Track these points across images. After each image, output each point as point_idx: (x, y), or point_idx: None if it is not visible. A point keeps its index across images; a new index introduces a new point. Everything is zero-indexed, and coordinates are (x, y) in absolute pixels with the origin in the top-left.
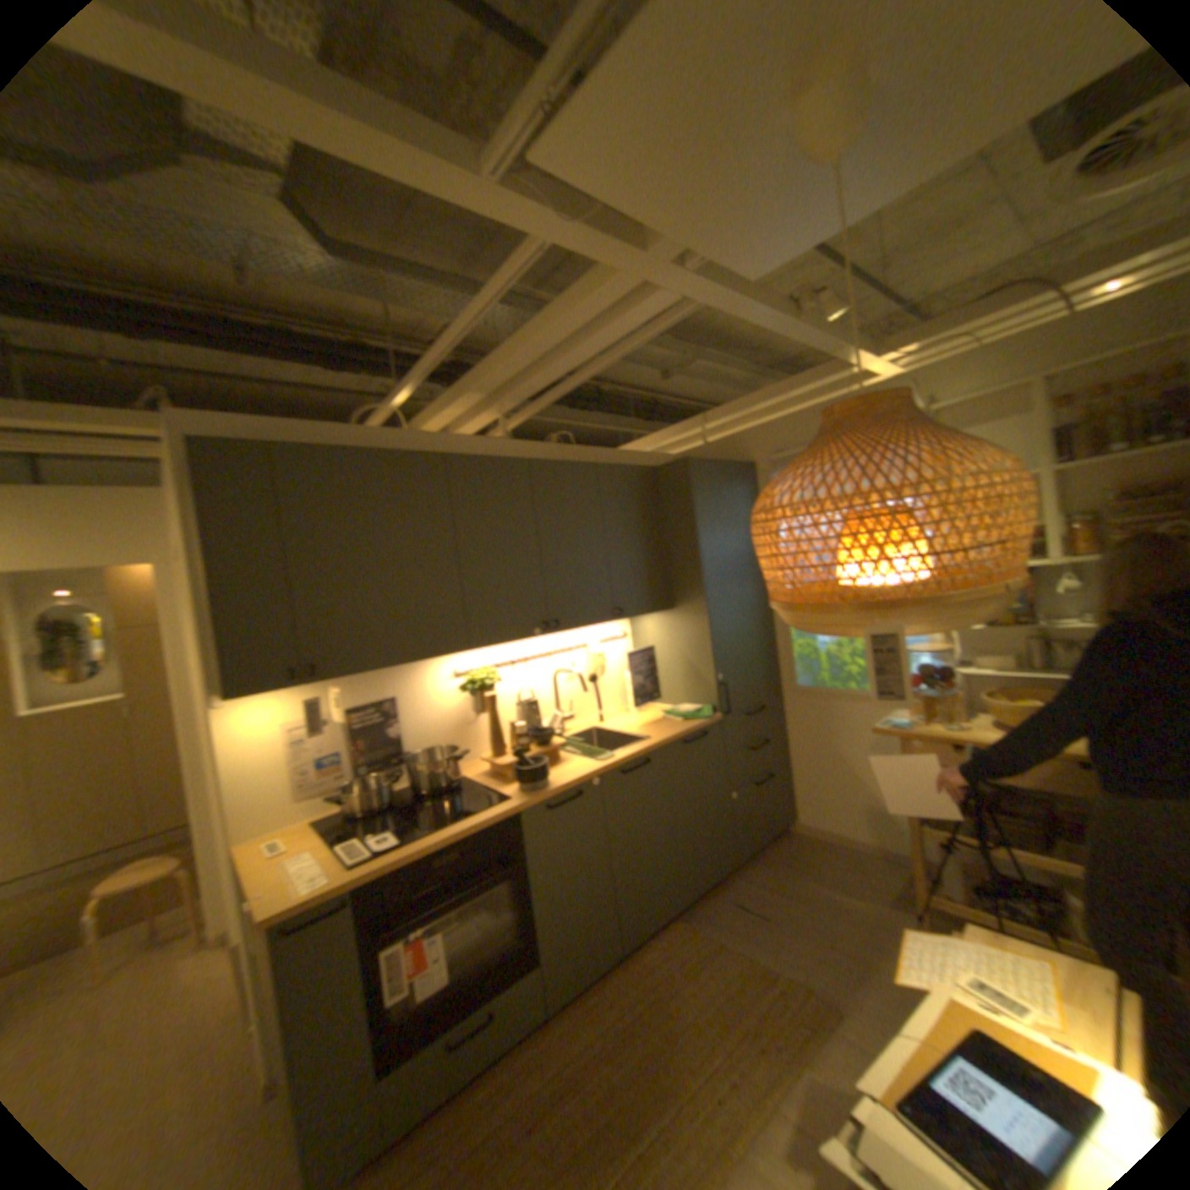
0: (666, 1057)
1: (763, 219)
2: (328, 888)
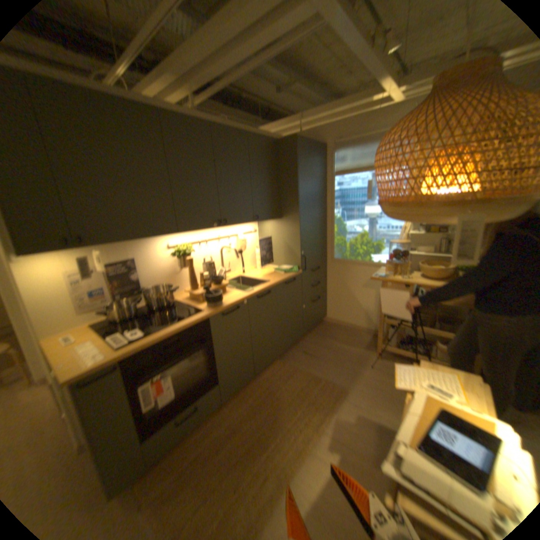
0: (276, 415)
1: None
2: (105, 359)
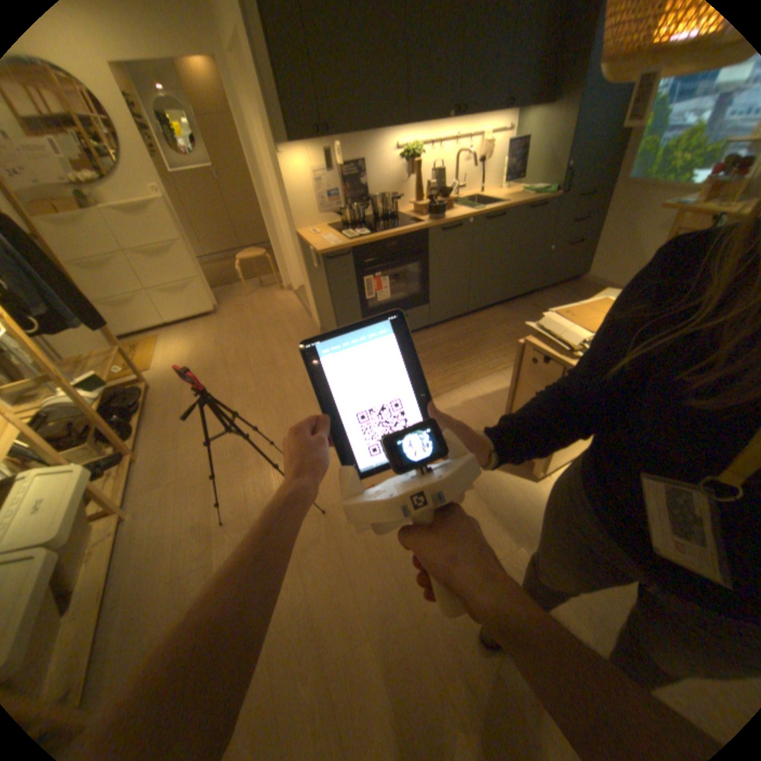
0: (477, 344)
1: None
2: (342, 245)
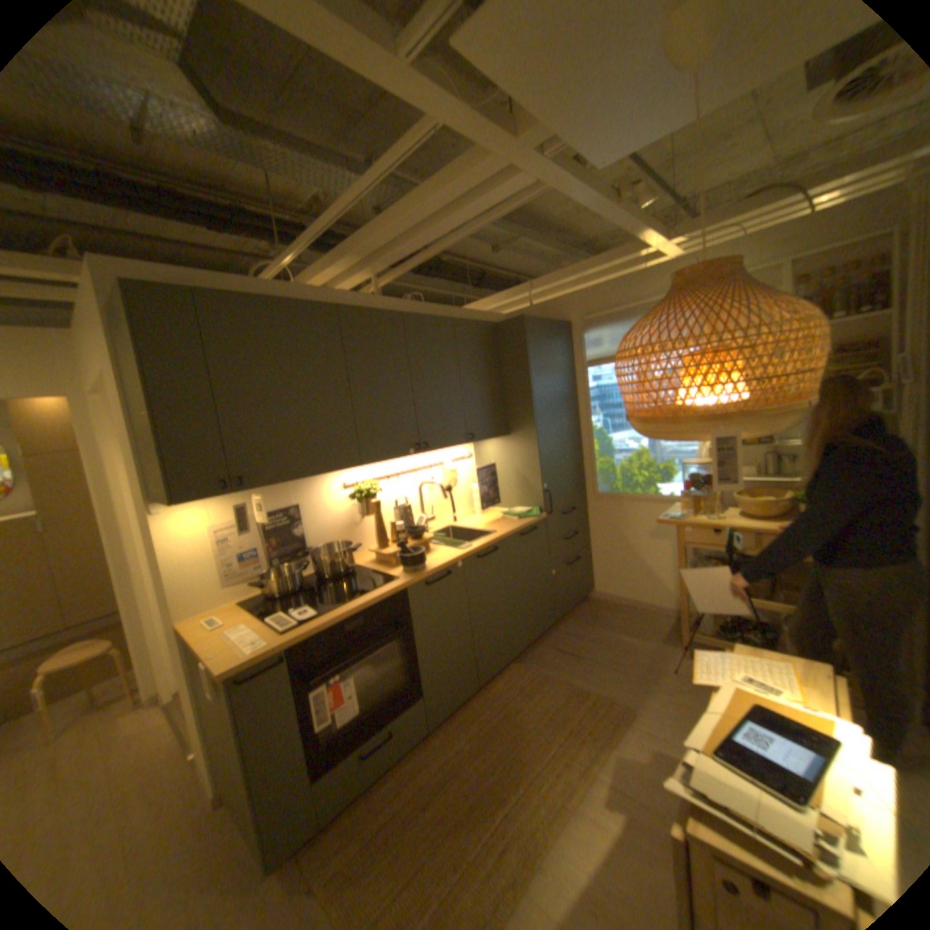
0: (517, 753)
1: (621, 116)
2: (268, 648)
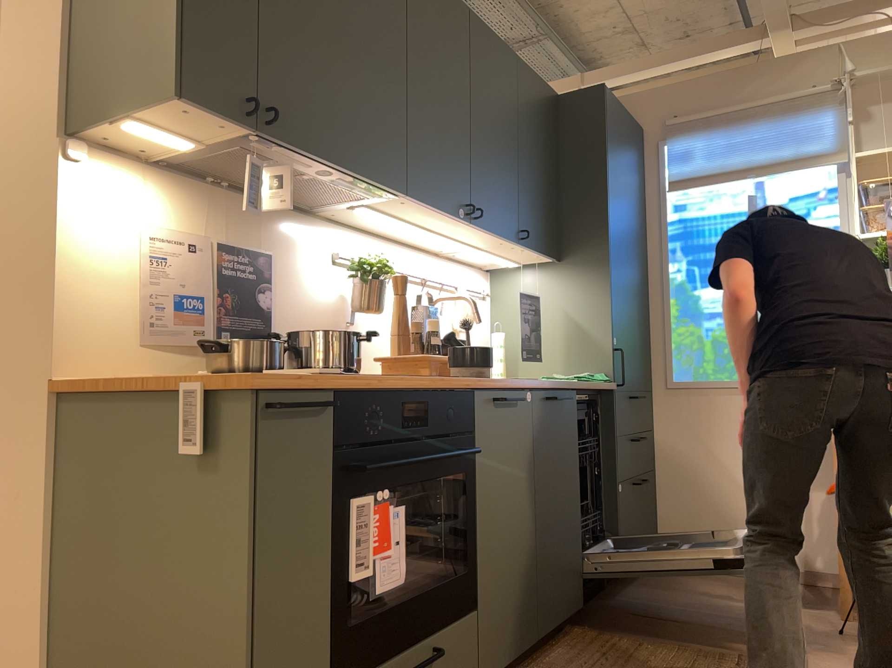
0: None
1: None
2: (309, 379)
